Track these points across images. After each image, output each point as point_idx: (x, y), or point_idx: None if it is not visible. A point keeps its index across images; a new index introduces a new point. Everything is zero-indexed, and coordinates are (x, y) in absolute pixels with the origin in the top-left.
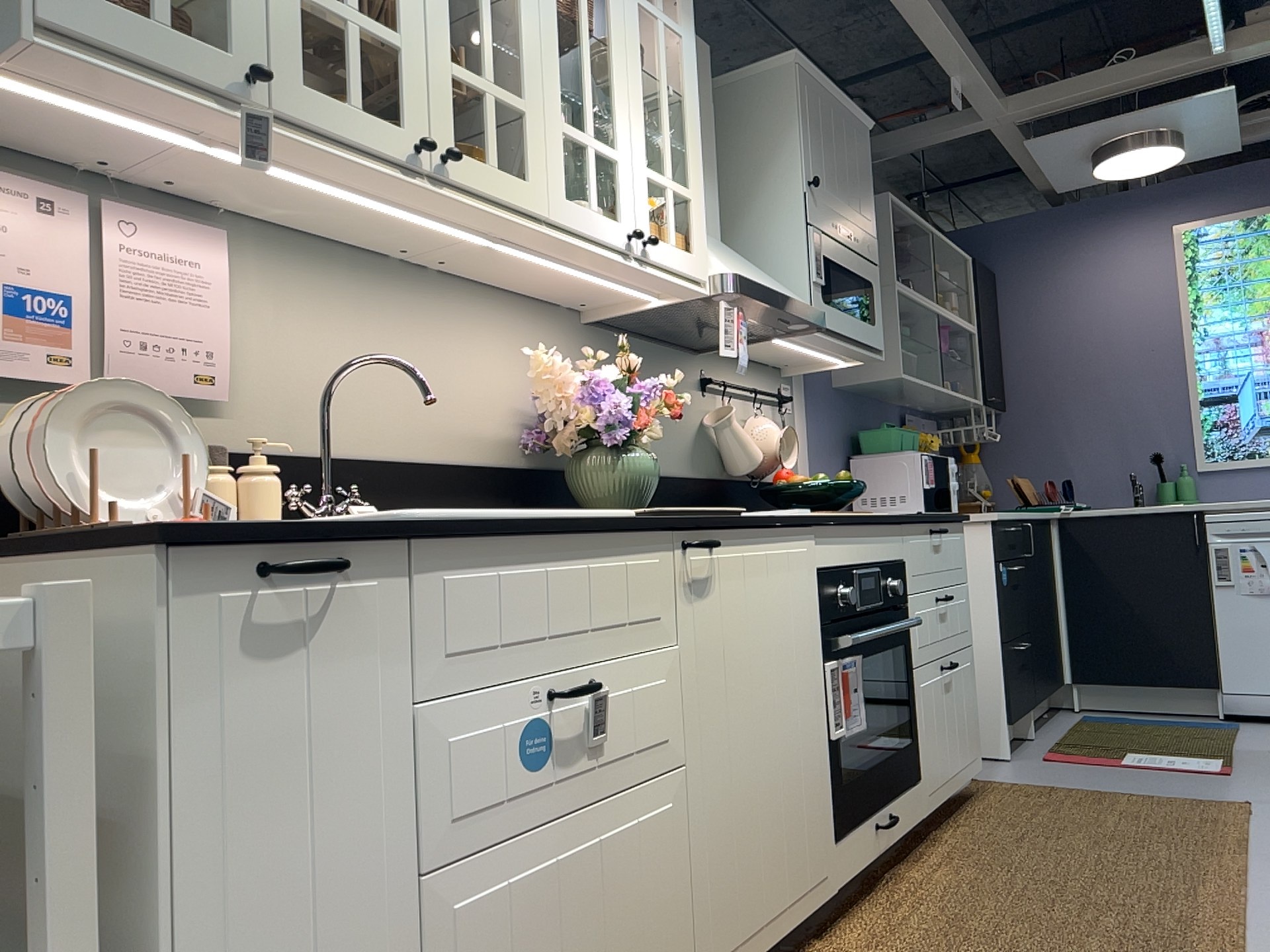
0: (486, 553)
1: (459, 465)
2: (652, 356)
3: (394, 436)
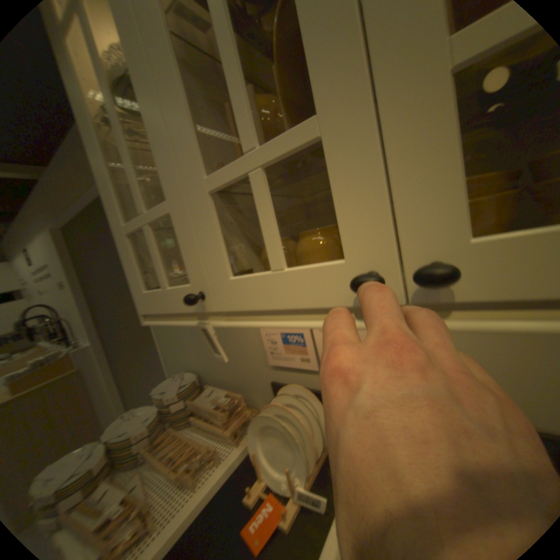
0: None
1: None
2: None
3: None
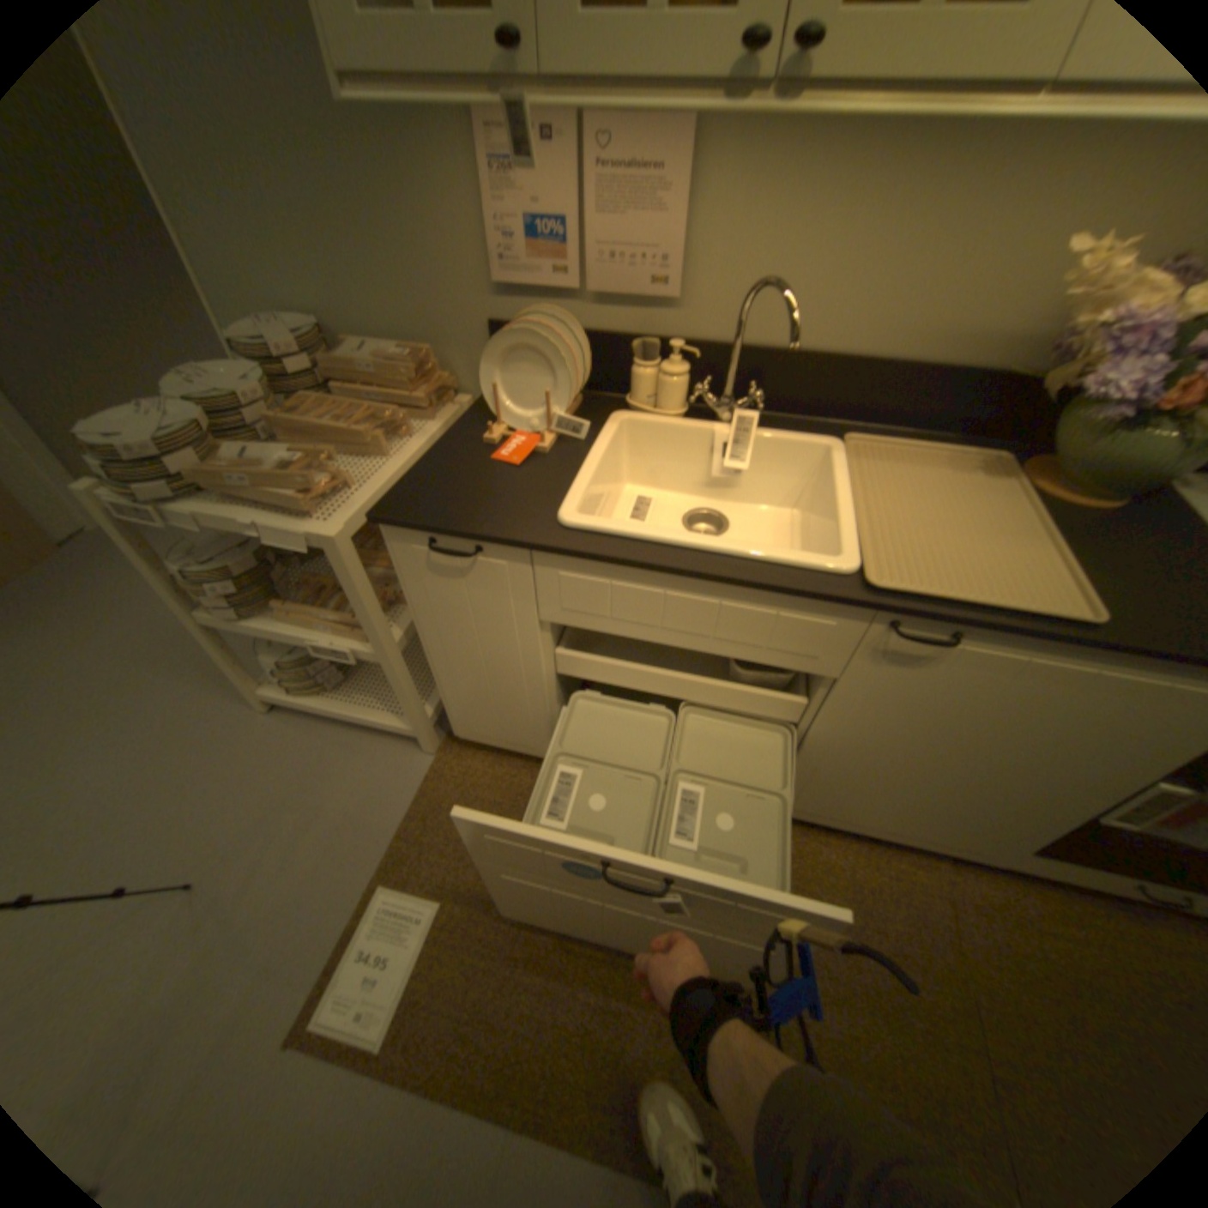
0: (606, 570)
1: (932, 363)
2: None
3: (855, 327)
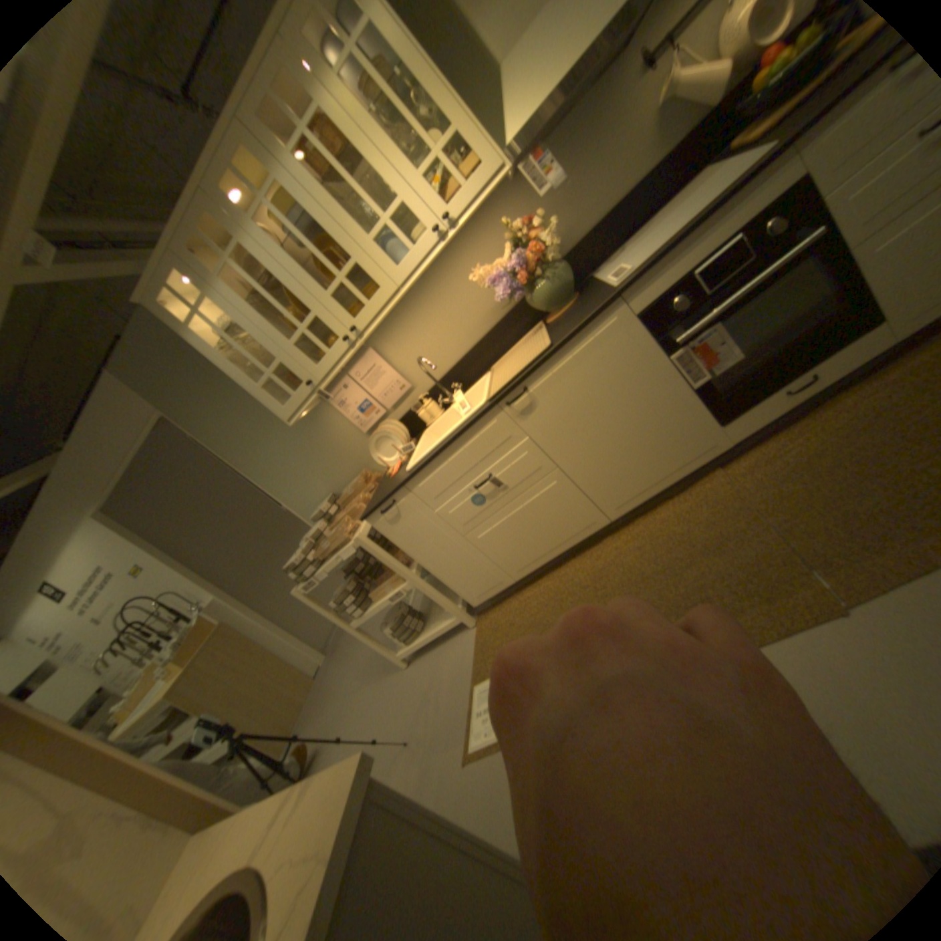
0: (428, 471)
1: (495, 326)
2: (579, 121)
3: (464, 342)
